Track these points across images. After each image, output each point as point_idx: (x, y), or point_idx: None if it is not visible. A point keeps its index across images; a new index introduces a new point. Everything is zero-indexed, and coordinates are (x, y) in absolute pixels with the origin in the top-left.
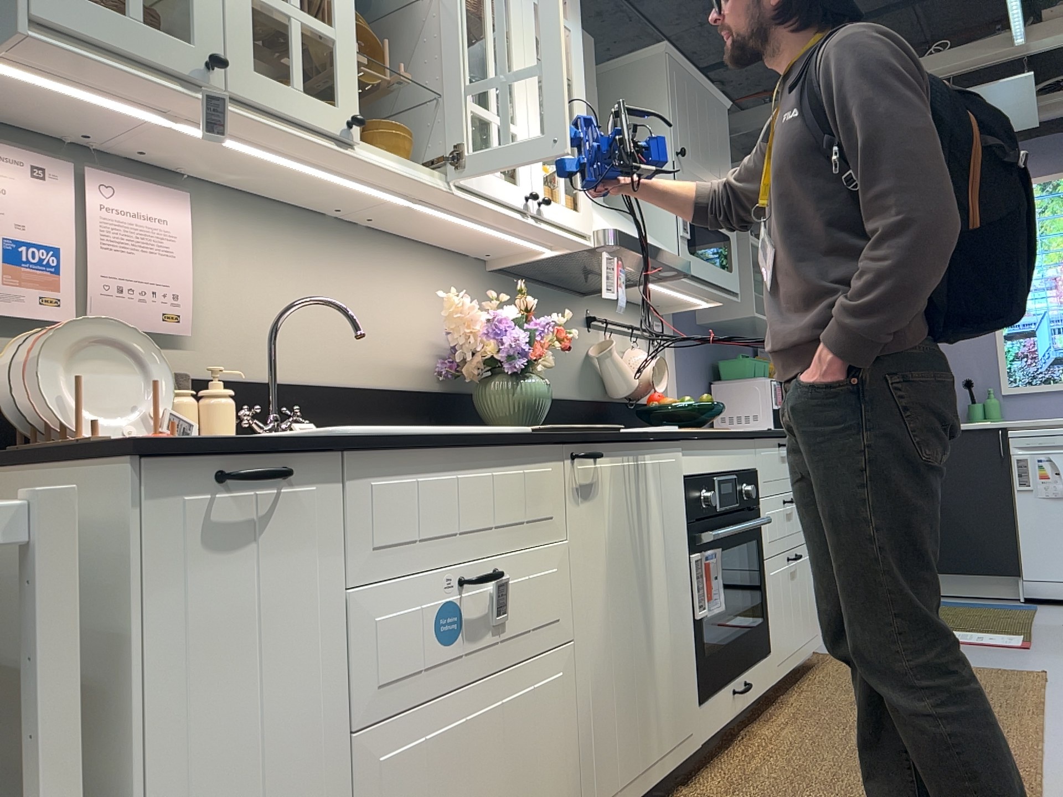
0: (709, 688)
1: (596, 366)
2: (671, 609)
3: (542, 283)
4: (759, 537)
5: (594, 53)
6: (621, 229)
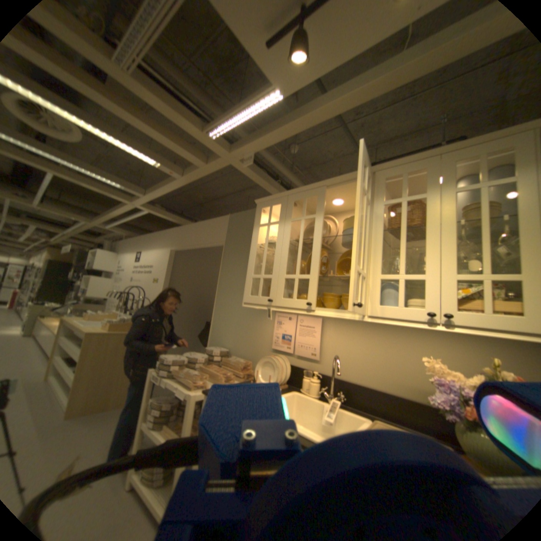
0: None
1: None
2: None
3: None
4: None
5: None
6: None
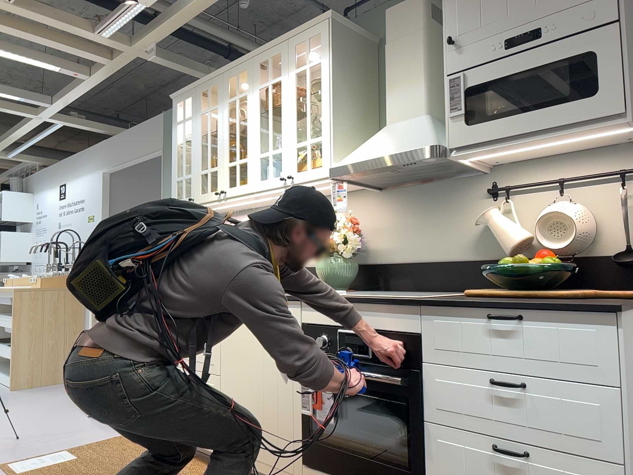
0: (314, 463)
1: (500, 229)
2: (279, 394)
3: (425, 182)
4: (415, 397)
5: (417, 6)
6: (345, 162)
